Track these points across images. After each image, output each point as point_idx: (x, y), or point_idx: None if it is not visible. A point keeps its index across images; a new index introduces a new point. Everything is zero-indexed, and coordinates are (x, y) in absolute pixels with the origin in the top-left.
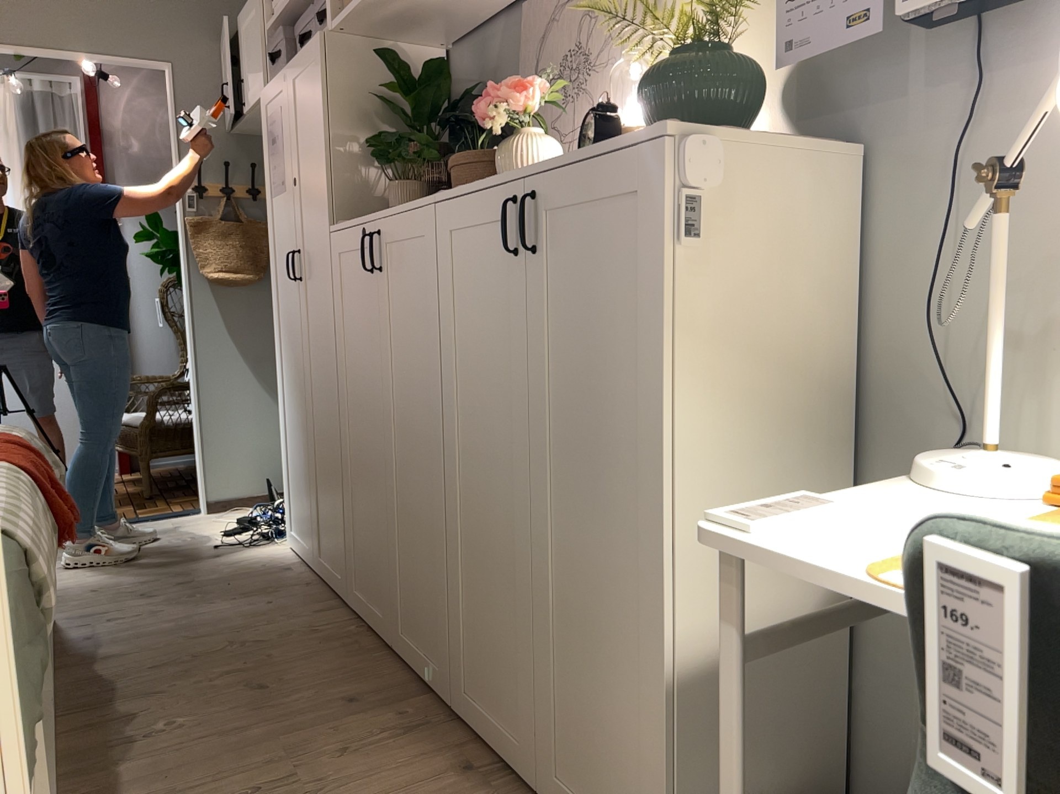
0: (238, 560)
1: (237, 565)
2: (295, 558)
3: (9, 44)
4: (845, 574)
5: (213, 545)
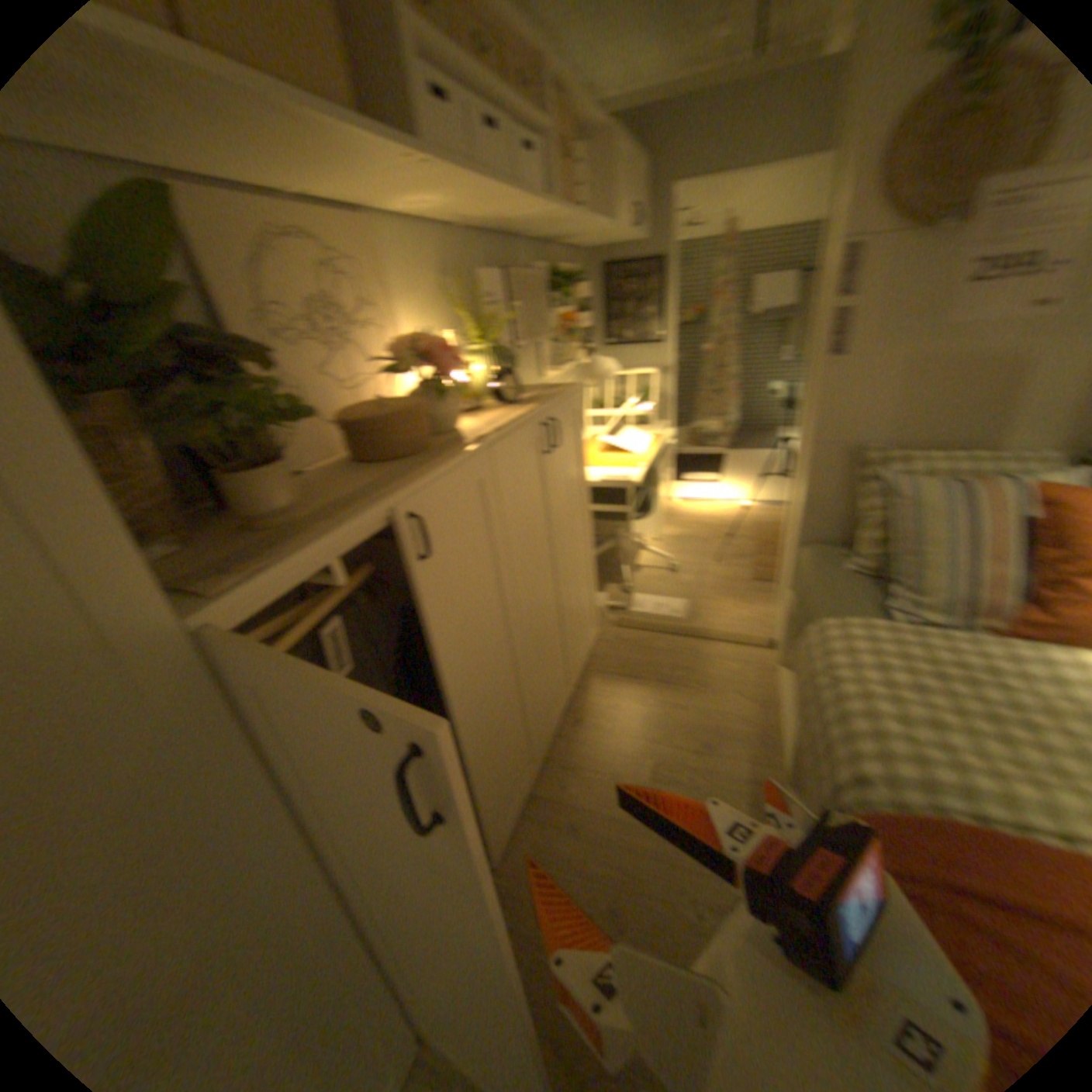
0: None
1: None
2: None
3: None
4: (637, 471)
5: None
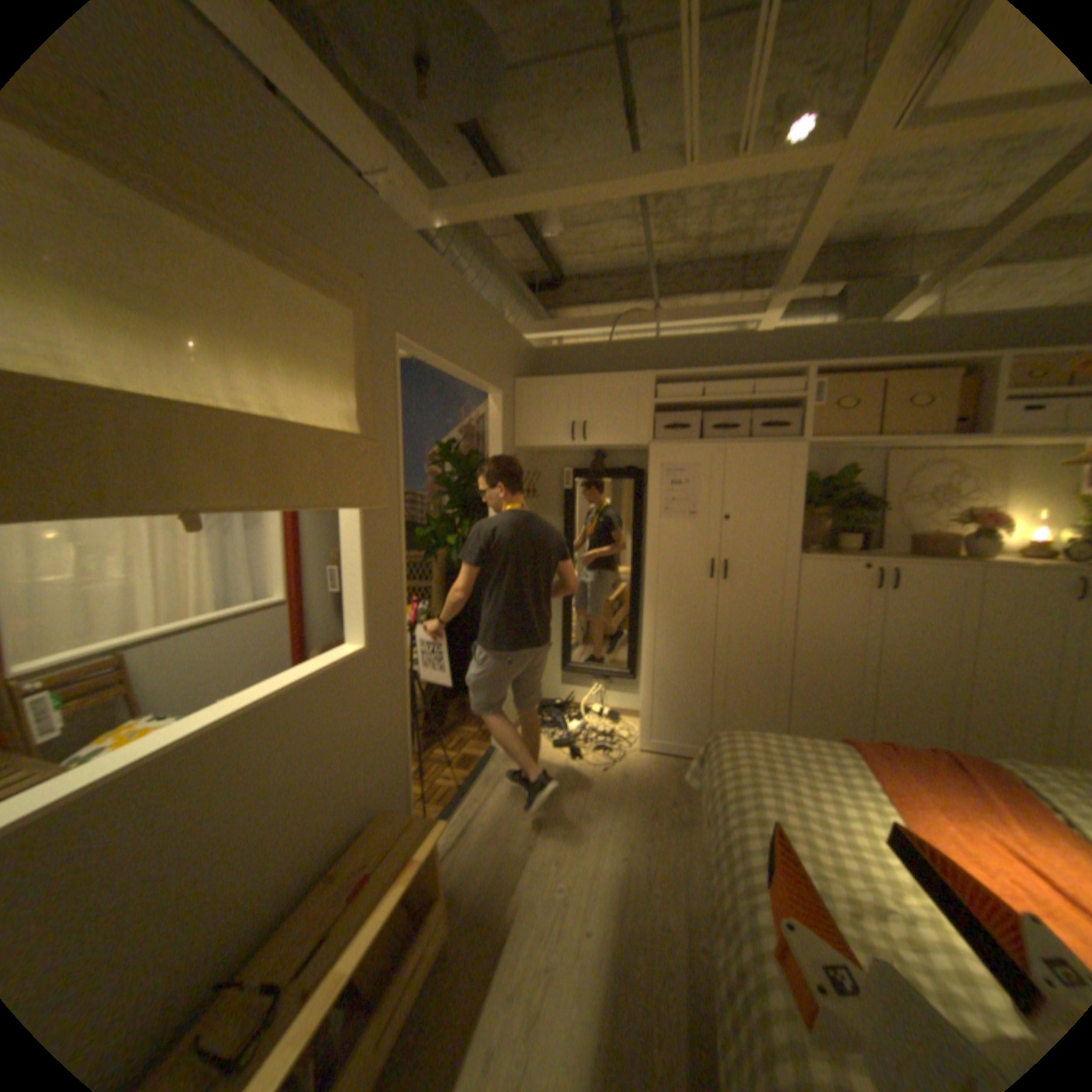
0: (644, 775)
1: (656, 779)
2: (666, 759)
3: (447, 365)
4: None
5: (595, 772)
